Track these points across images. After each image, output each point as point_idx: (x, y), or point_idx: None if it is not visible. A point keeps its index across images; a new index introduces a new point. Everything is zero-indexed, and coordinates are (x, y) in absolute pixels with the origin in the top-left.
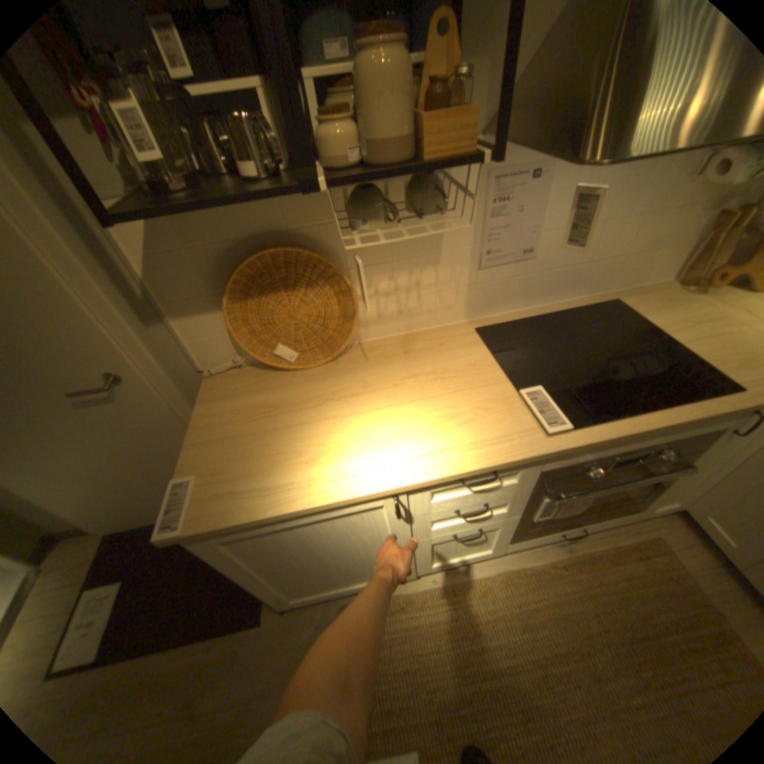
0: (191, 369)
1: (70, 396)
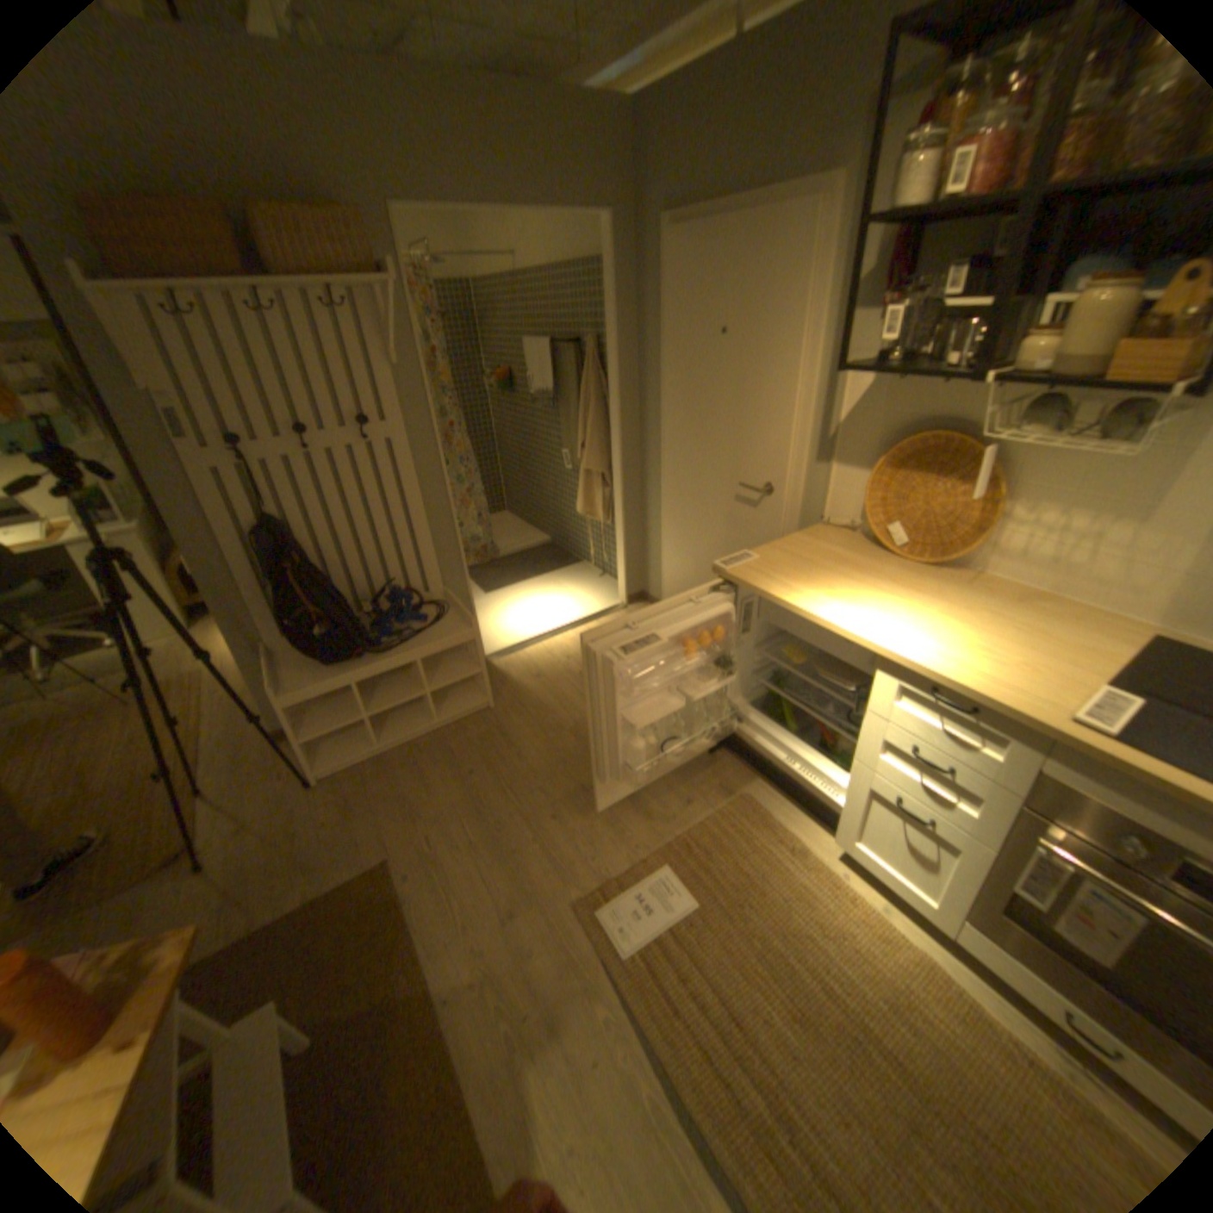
0: (817, 513)
1: (739, 486)
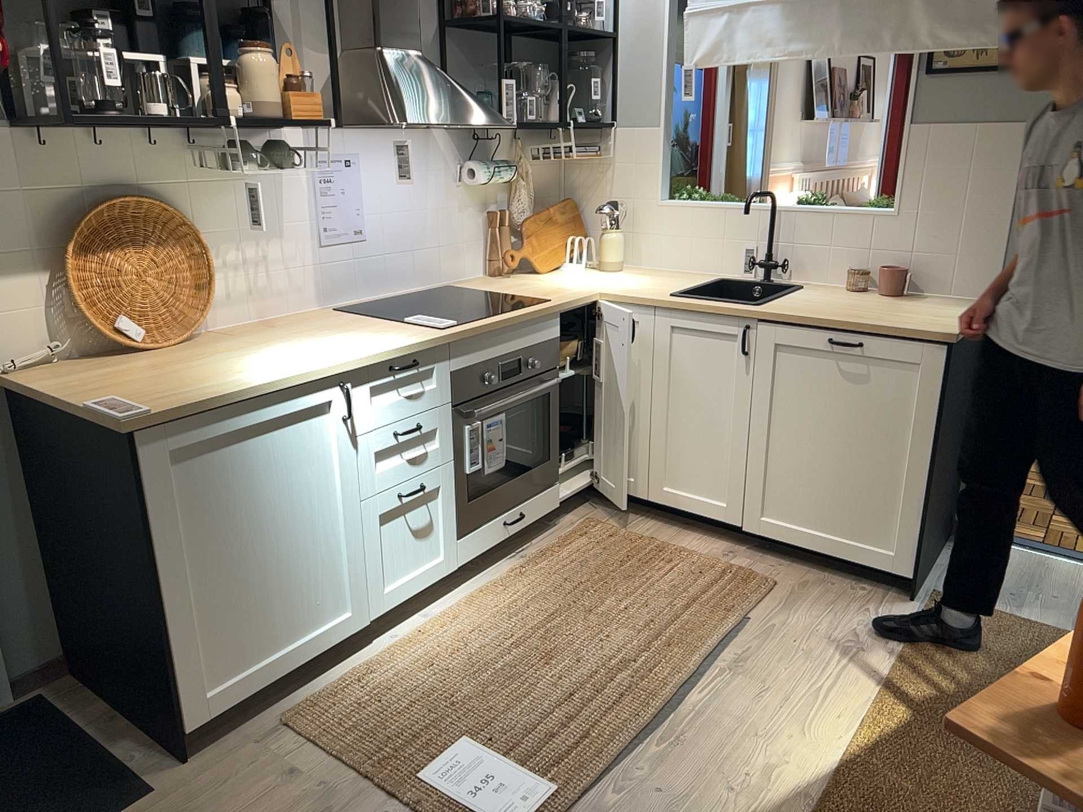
0: None
1: None
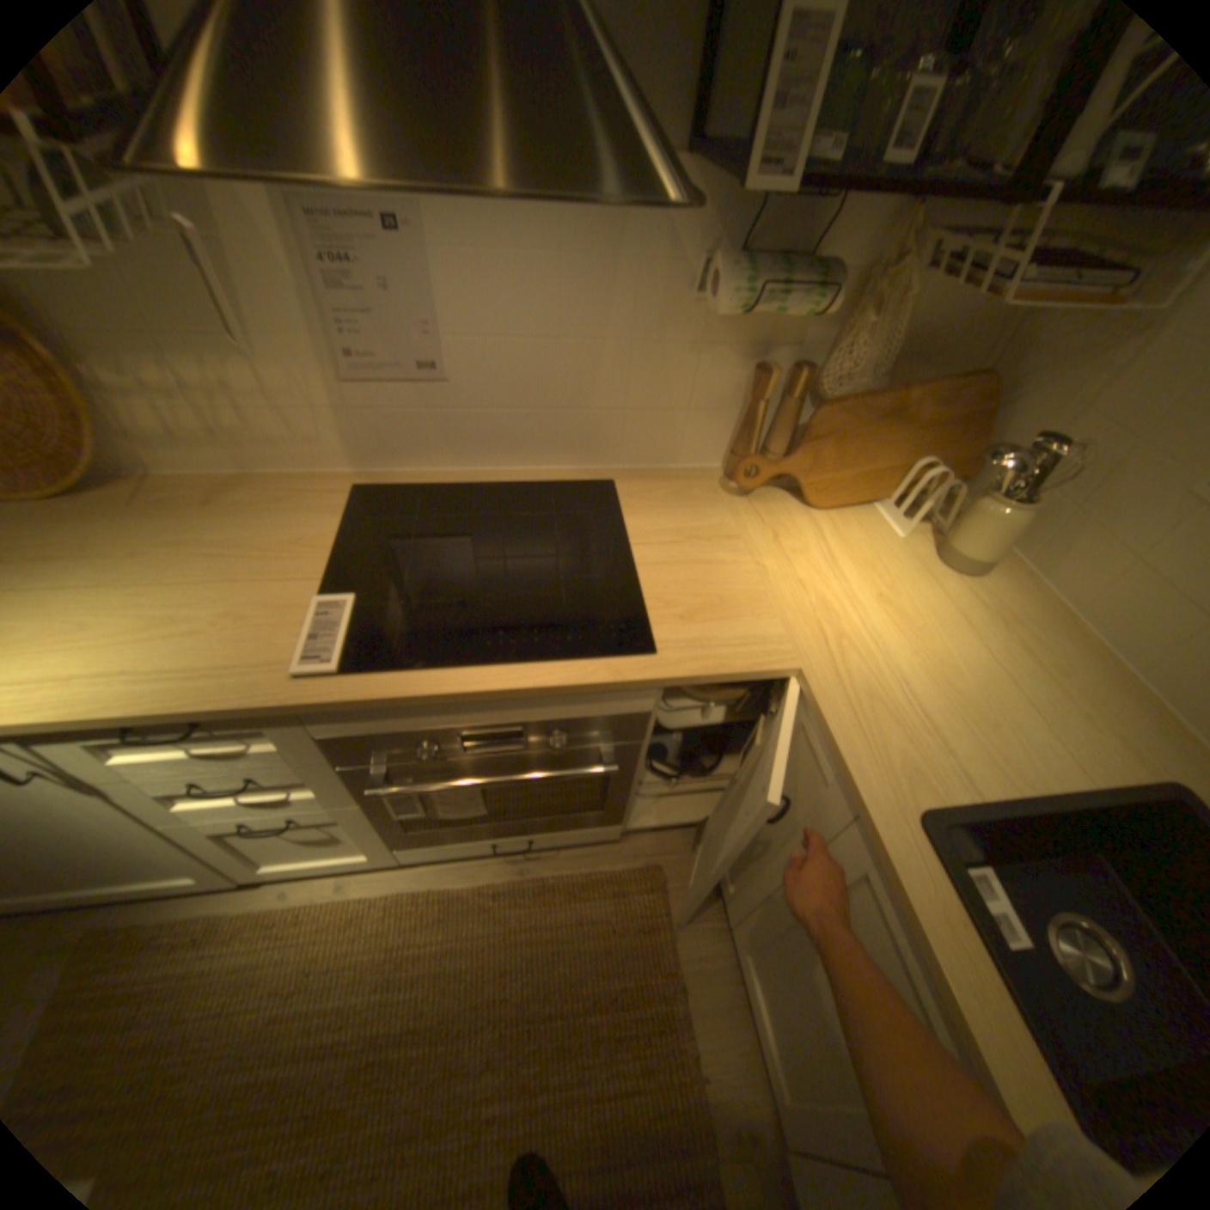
0: None
1: None
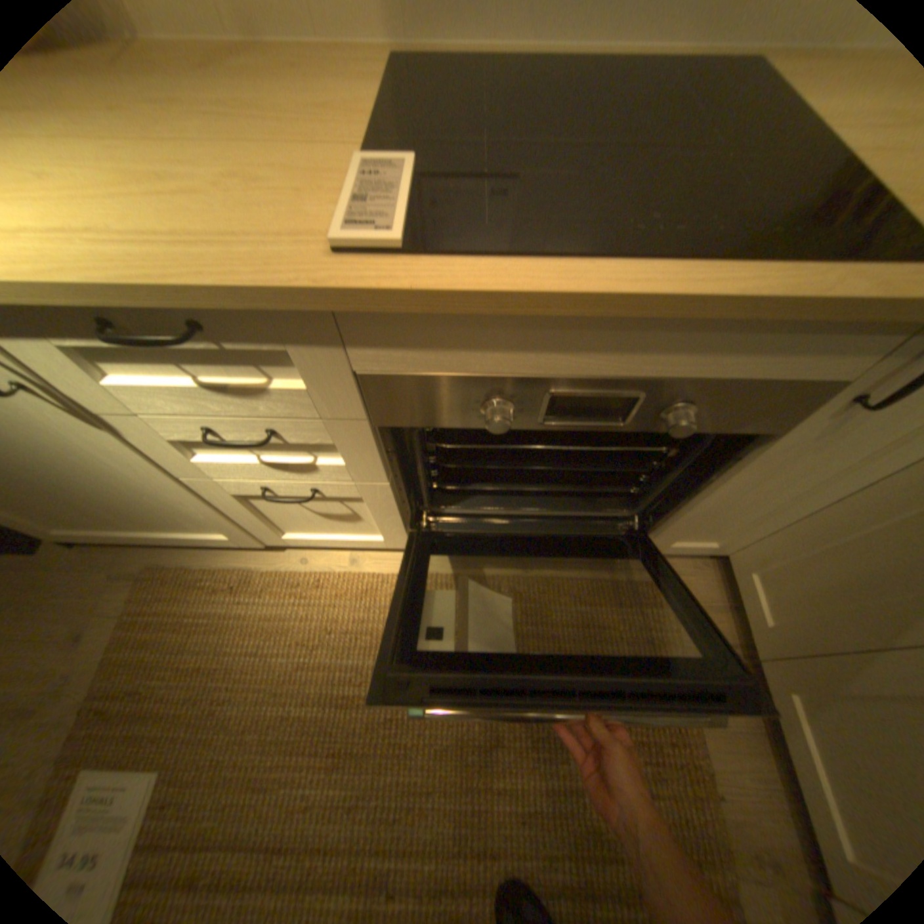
0: None
1: None
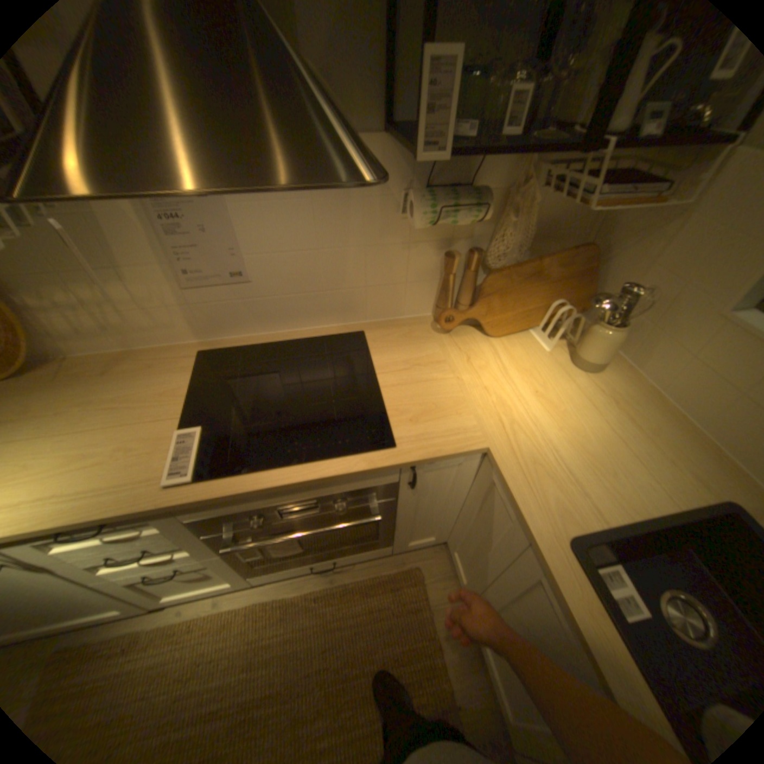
0: None
1: None
